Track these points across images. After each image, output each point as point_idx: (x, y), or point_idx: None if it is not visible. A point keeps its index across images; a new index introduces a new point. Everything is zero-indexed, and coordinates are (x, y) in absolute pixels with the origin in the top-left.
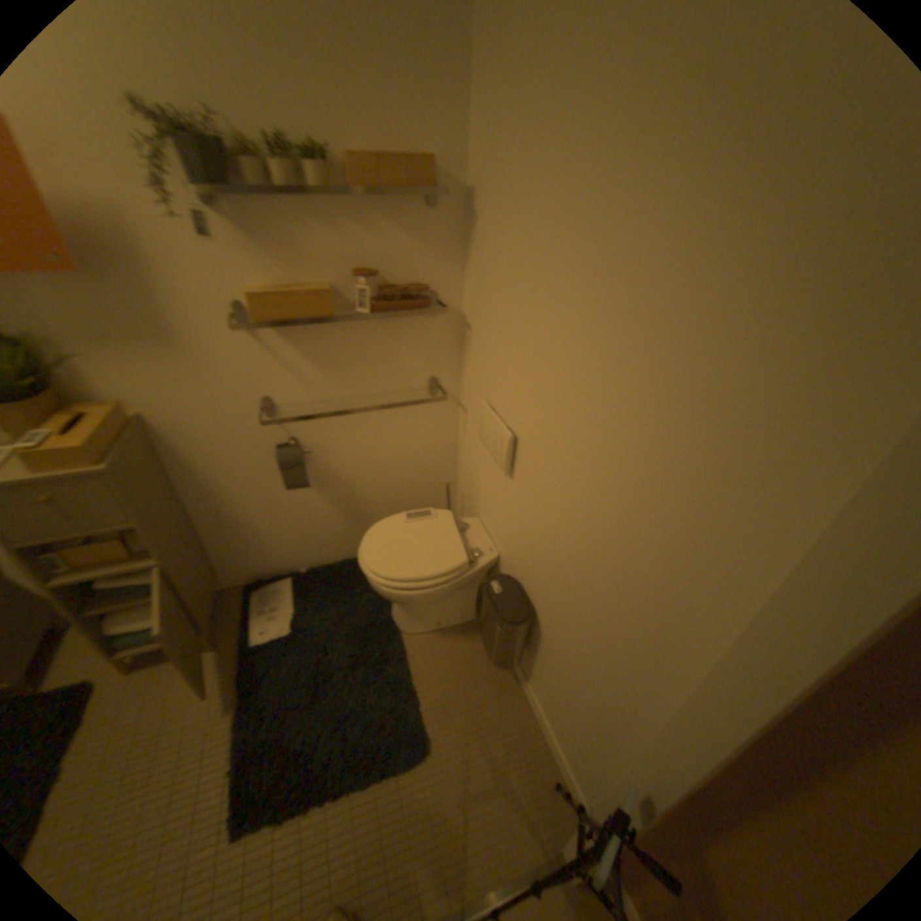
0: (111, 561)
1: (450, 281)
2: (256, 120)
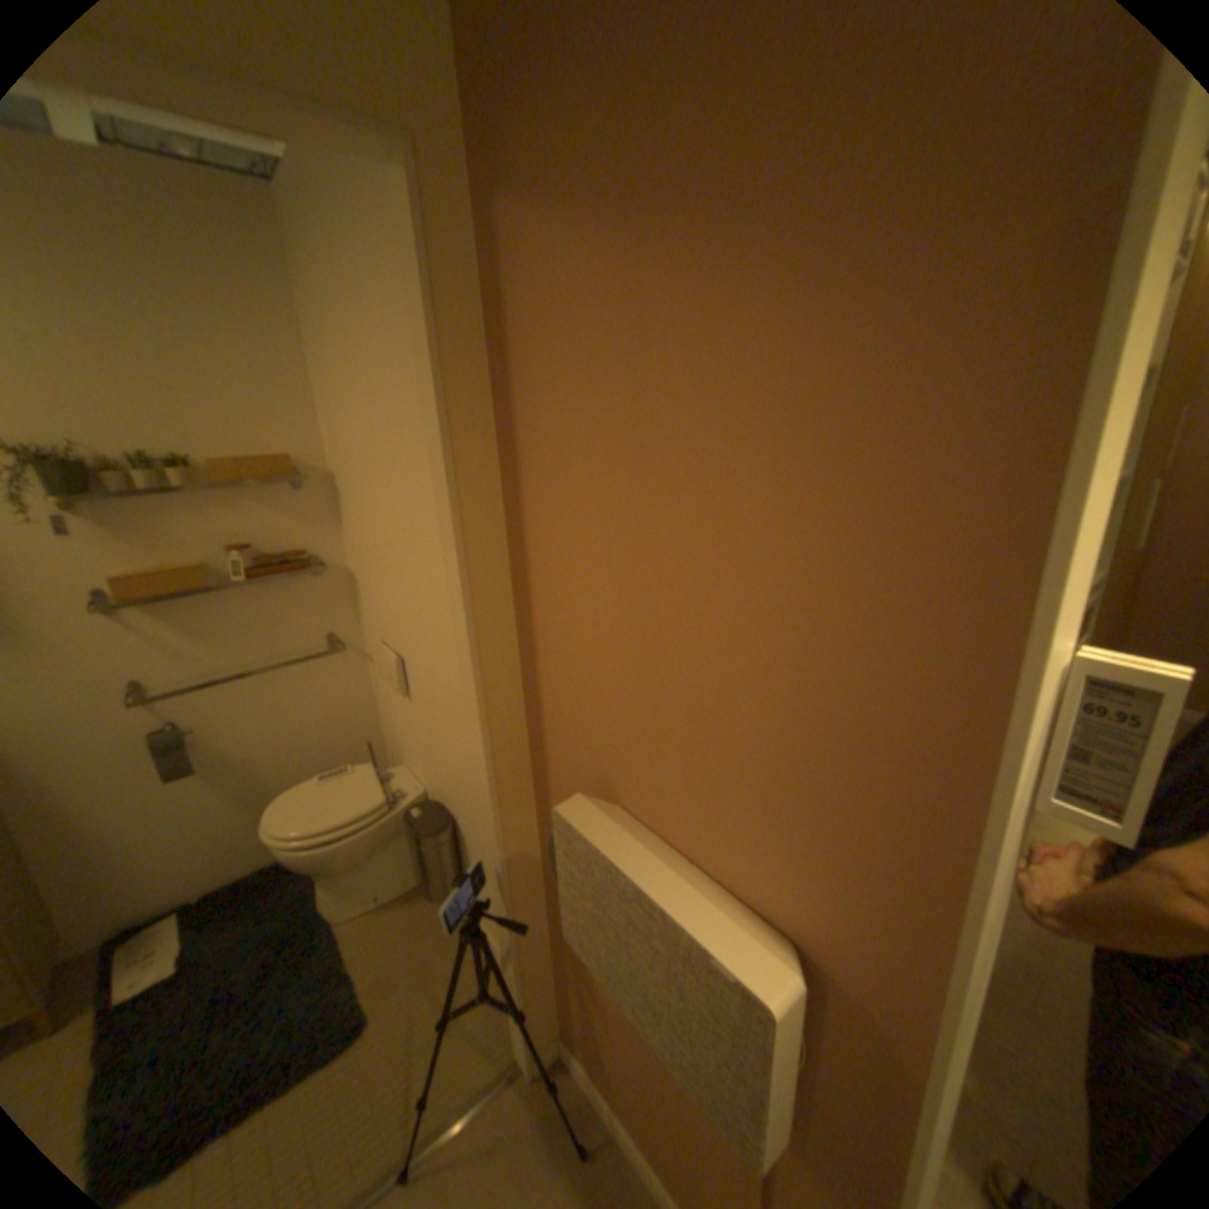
0: None
1: (333, 546)
2: (124, 447)
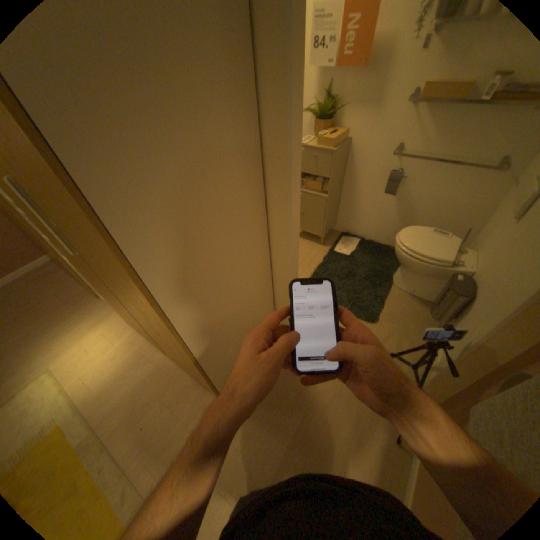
0: (317, 191)
1: None
2: None
